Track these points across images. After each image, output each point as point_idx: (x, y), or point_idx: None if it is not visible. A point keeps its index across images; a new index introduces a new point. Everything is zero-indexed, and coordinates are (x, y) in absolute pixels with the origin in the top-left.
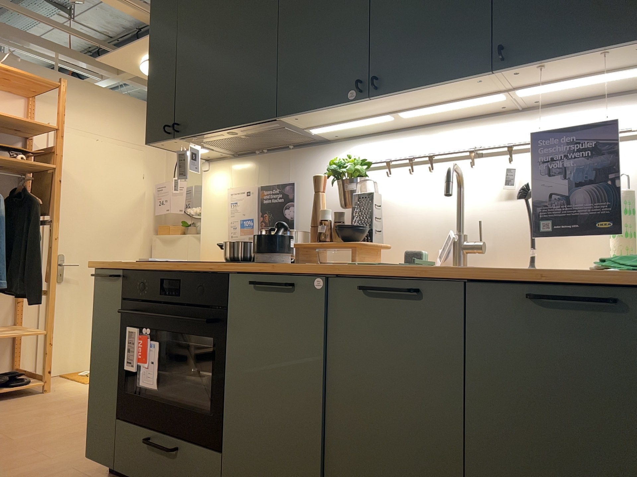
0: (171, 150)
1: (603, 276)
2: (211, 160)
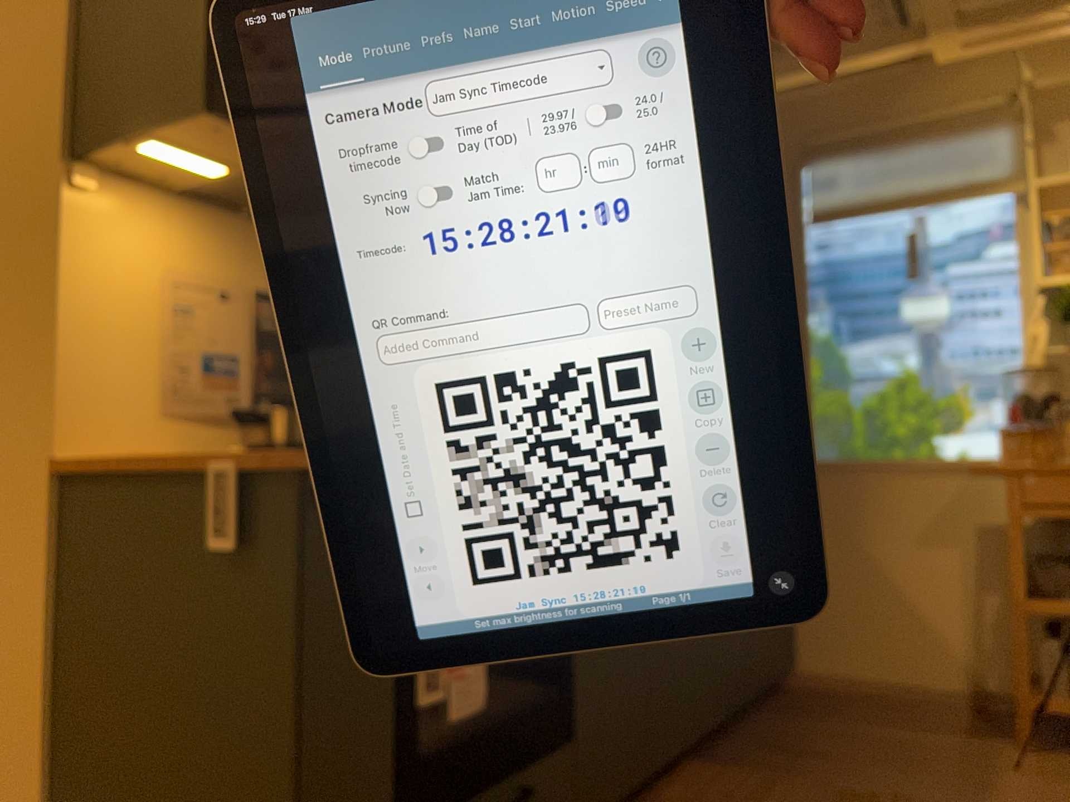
0: (168, 130)
1: None
2: (91, 163)
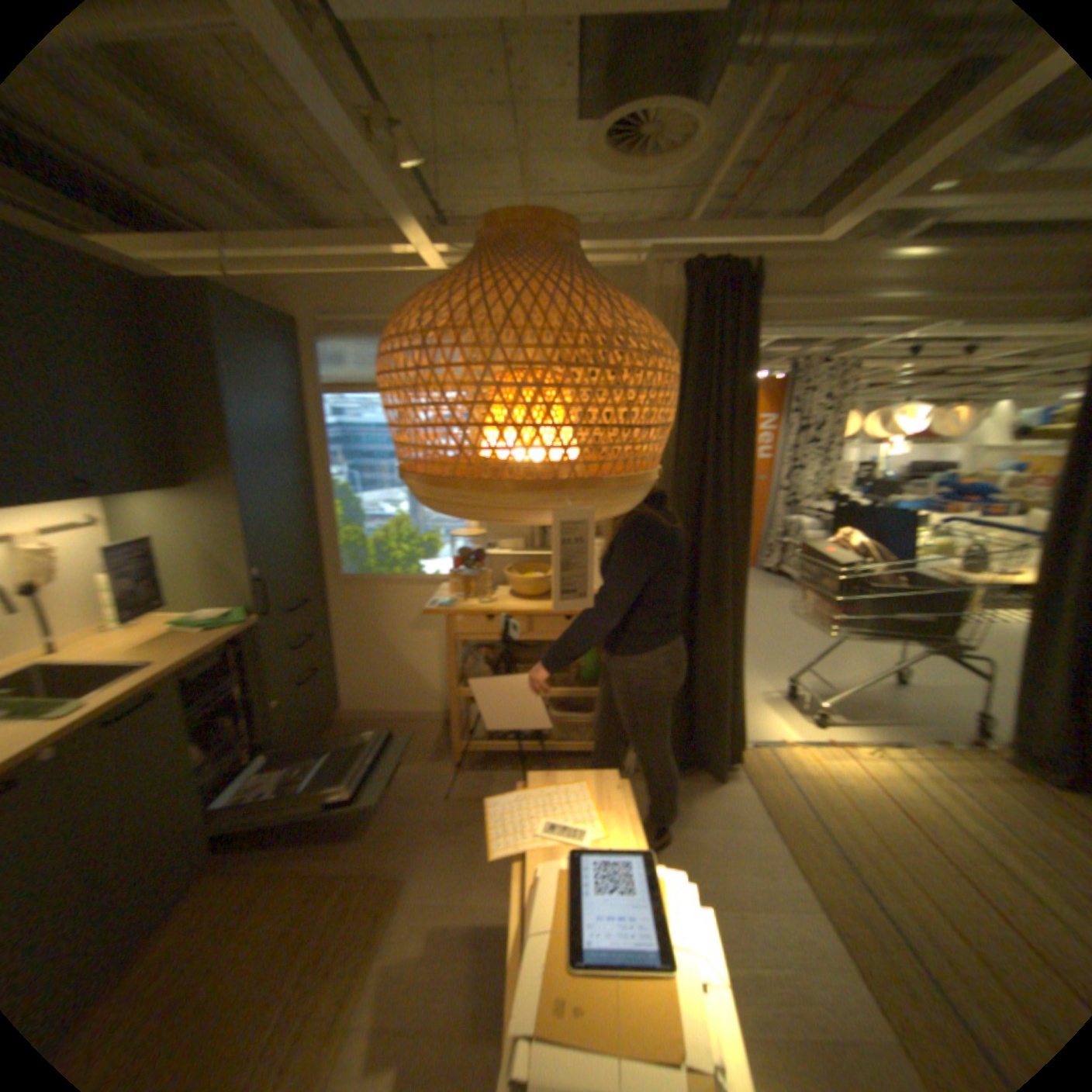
0: None
1: (229, 635)
2: None
